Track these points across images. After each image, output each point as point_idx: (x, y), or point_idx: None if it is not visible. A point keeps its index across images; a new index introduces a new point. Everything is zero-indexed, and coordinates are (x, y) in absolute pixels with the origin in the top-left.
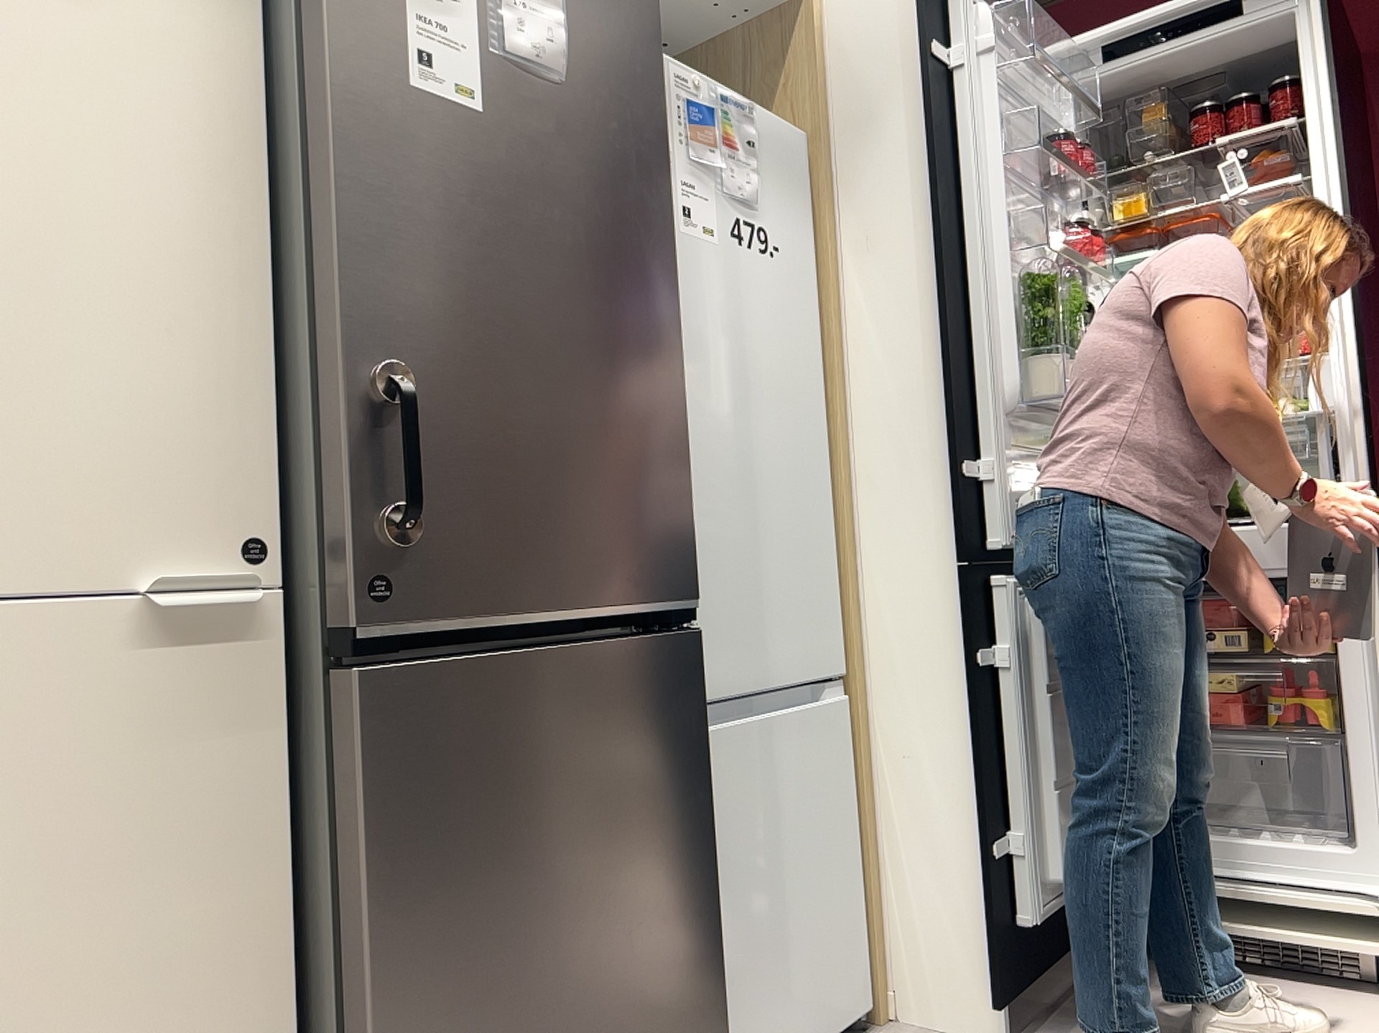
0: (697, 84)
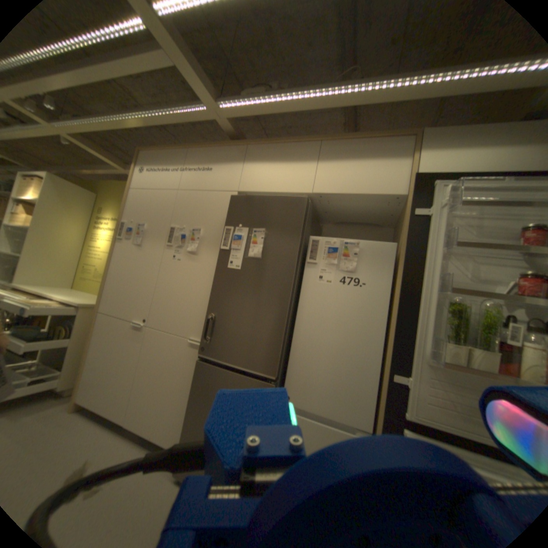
0: (334, 242)
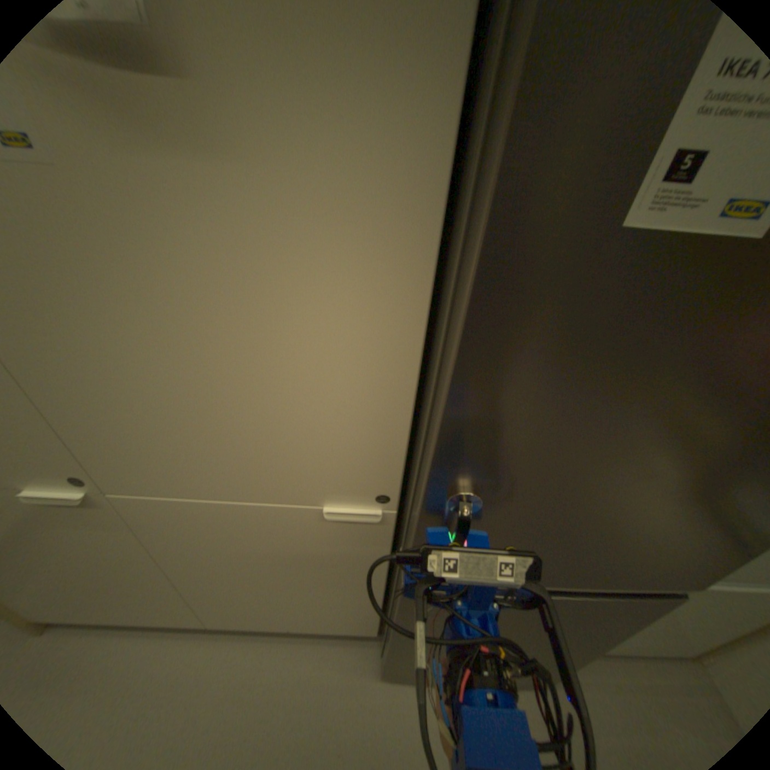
0: None
